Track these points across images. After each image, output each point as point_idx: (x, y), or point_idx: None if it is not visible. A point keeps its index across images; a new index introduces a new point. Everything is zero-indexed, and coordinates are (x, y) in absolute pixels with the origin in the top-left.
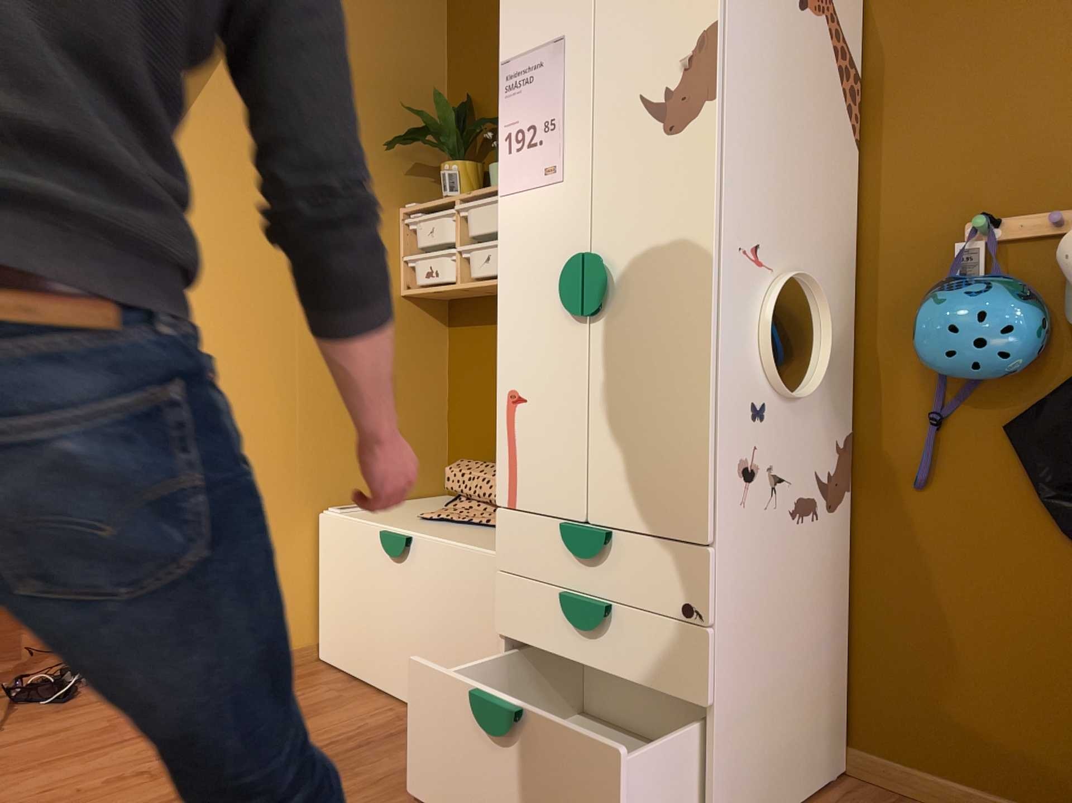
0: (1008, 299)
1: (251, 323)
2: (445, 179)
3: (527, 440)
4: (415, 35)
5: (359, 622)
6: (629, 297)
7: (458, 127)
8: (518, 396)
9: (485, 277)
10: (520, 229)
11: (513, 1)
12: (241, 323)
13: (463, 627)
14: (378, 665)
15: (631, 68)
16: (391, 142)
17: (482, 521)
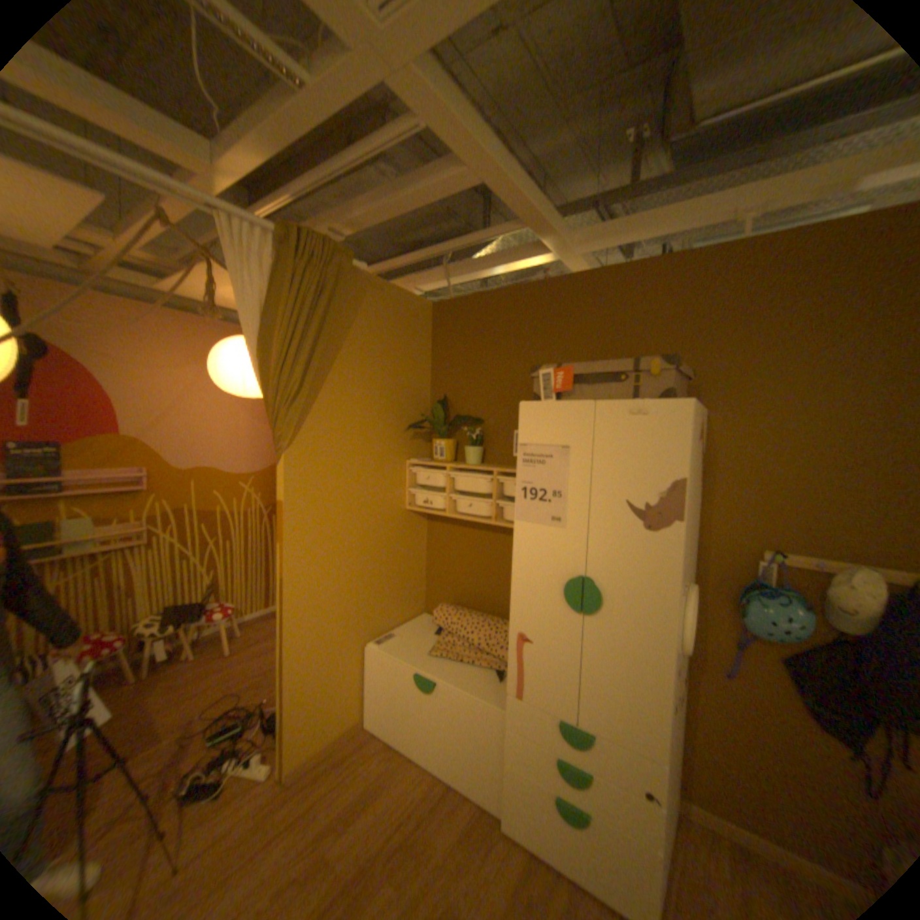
0: (801, 610)
1: (332, 549)
2: (436, 449)
3: (533, 665)
4: (415, 359)
5: (396, 717)
6: (612, 611)
7: (444, 420)
8: (527, 638)
9: (466, 515)
10: (530, 545)
11: (528, 410)
12: (326, 550)
13: (475, 744)
14: (410, 745)
15: (619, 482)
16: (403, 424)
17: (469, 660)
